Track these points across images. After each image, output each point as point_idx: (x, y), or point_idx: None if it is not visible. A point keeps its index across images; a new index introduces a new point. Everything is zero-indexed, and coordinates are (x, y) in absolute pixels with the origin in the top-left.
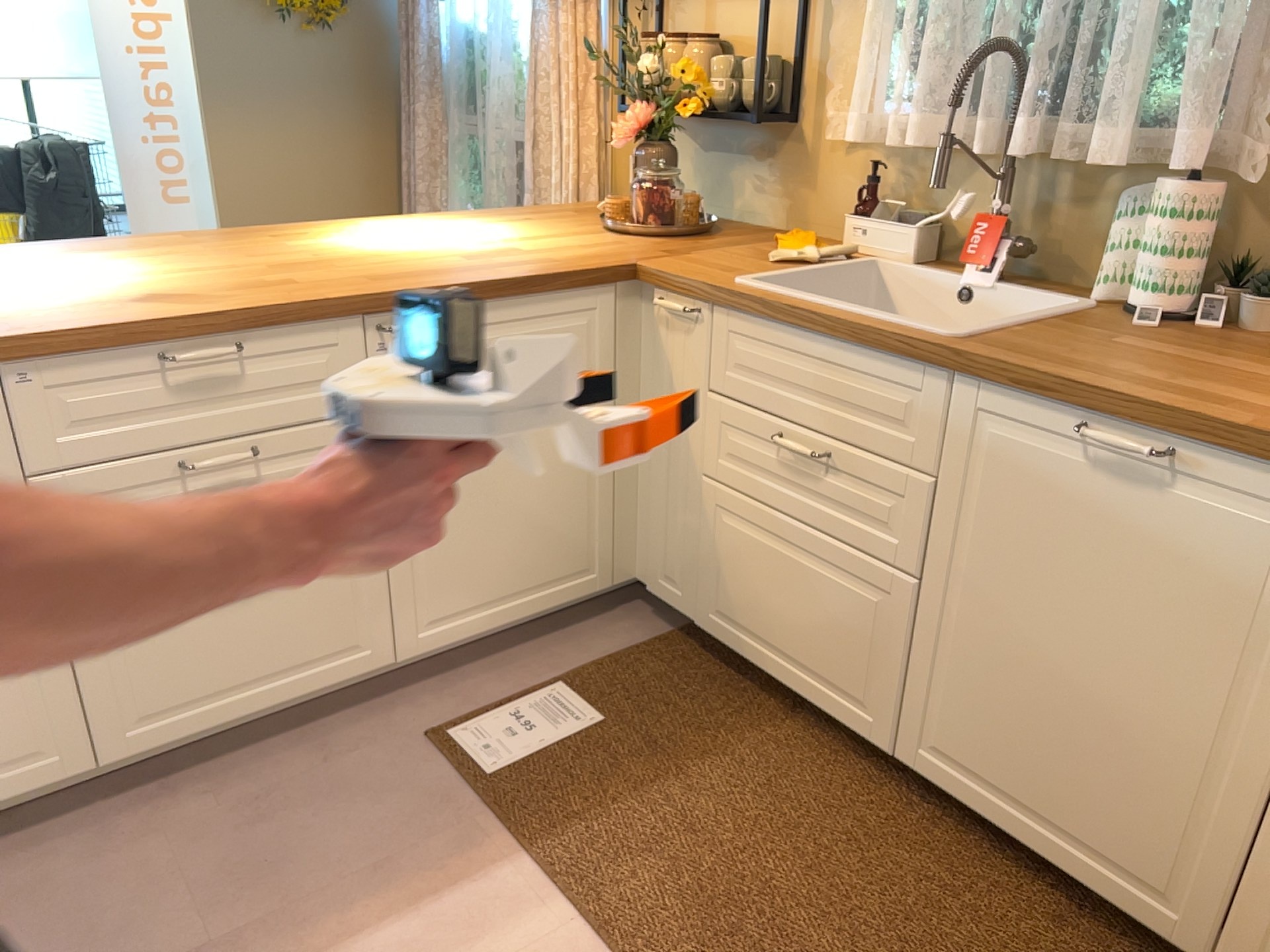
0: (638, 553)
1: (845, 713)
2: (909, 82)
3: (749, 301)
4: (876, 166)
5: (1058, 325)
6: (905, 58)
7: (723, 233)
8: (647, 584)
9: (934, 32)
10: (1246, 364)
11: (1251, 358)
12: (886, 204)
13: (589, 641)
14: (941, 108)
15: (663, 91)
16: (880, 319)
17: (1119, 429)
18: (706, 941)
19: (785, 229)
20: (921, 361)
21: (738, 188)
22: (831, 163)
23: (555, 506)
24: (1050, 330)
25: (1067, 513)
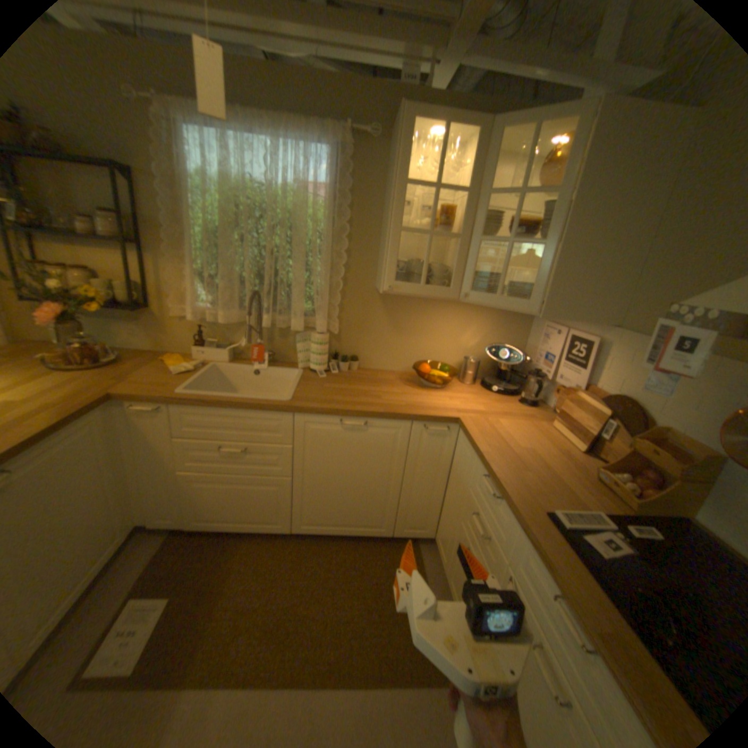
0: (134, 516)
1: (268, 530)
2: (212, 298)
3: (191, 402)
4: (200, 326)
5: (304, 383)
6: (203, 286)
7: (124, 359)
8: (143, 526)
9: (222, 282)
10: (357, 386)
11: (355, 382)
12: (209, 340)
13: (126, 570)
14: (231, 309)
15: (66, 295)
16: (257, 399)
17: (351, 419)
18: (280, 649)
19: (152, 350)
20: (282, 411)
21: (116, 334)
22: (173, 323)
23: (92, 523)
24: (305, 386)
25: (339, 444)
